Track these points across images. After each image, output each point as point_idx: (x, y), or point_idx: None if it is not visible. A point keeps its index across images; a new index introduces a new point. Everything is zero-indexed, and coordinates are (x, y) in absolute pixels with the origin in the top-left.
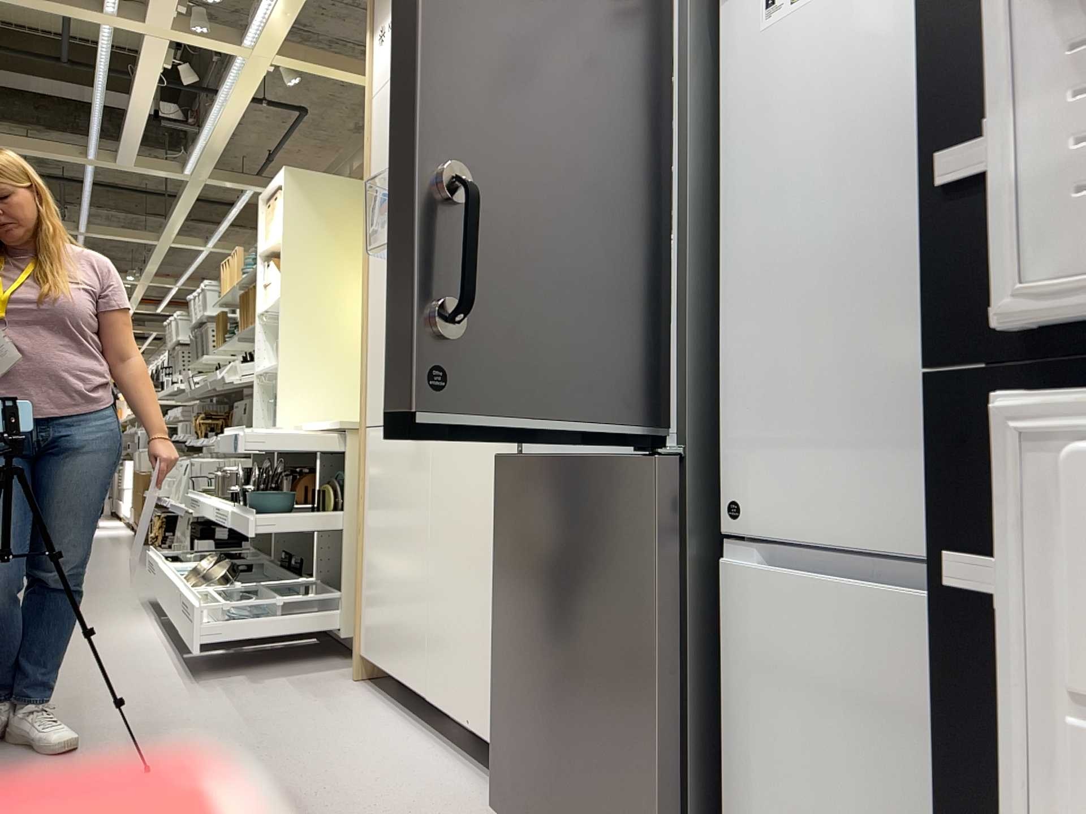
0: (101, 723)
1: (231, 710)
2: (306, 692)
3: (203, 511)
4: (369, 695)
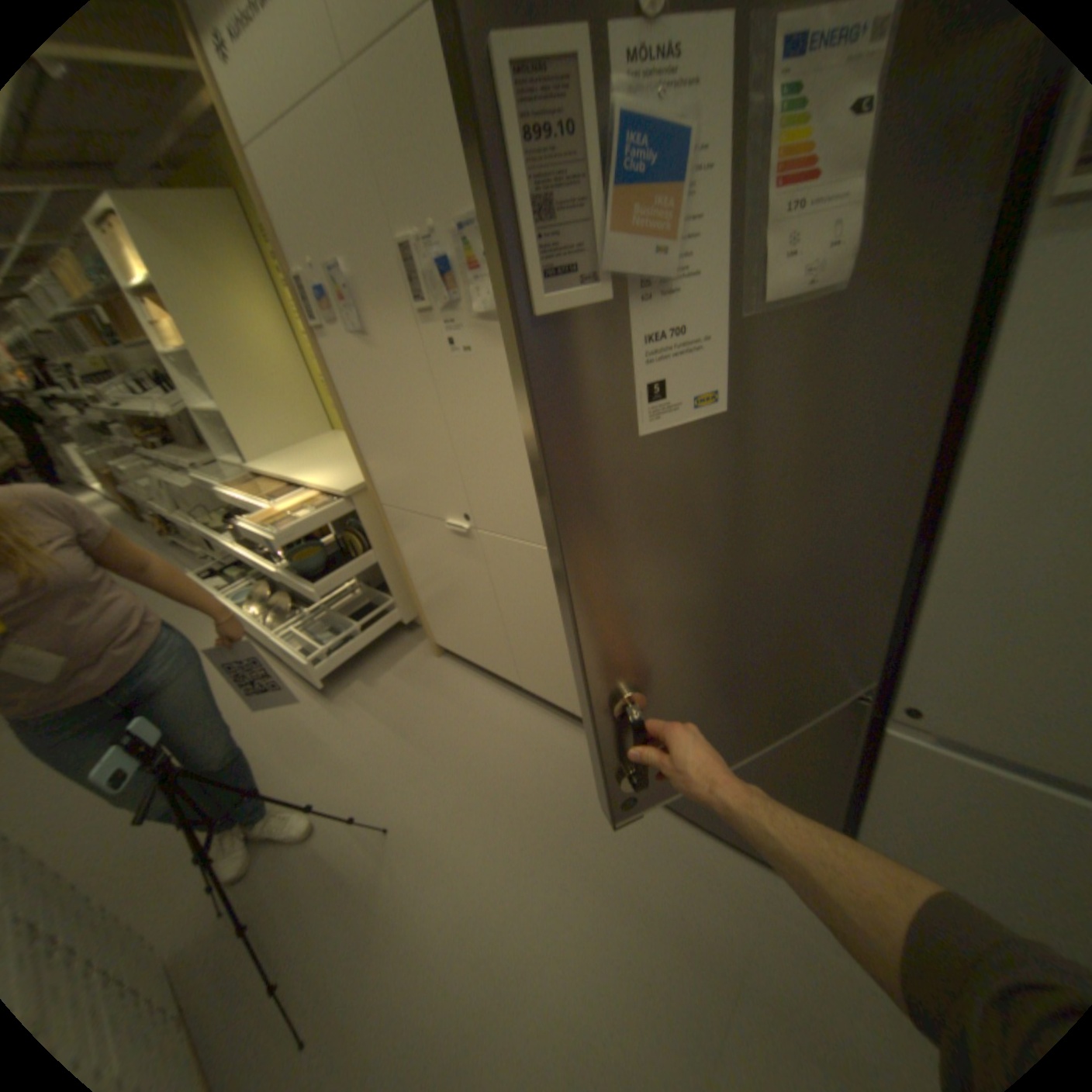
0: (299, 781)
1: (378, 725)
2: (413, 683)
3: (226, 550)
4: (458, 670)
